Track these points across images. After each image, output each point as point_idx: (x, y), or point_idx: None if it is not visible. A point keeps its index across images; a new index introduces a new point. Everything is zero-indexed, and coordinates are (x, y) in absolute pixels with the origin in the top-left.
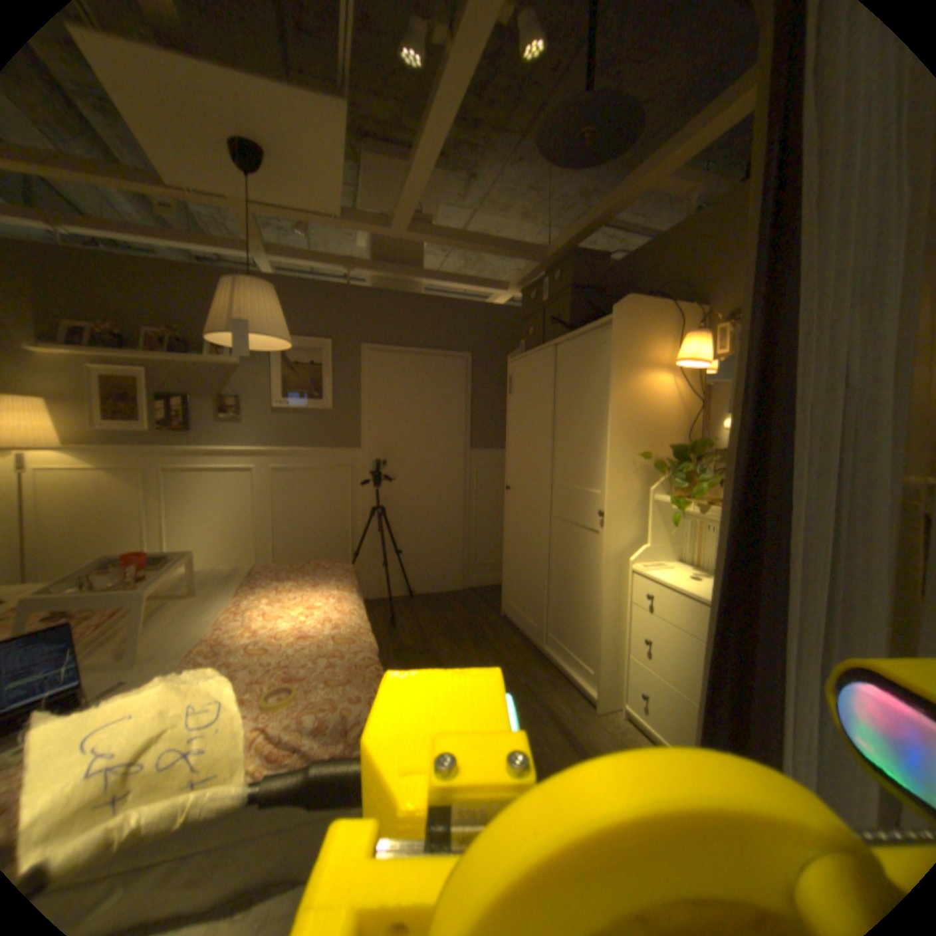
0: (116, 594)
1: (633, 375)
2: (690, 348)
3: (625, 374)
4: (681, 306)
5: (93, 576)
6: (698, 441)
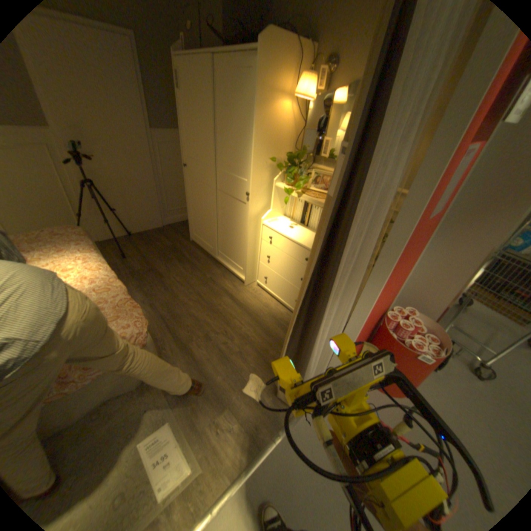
0: None
1: (268, 100)
2: (303, 80)
3: (263, 100)
4: (301, 41)
5: None
6: (299, 147)
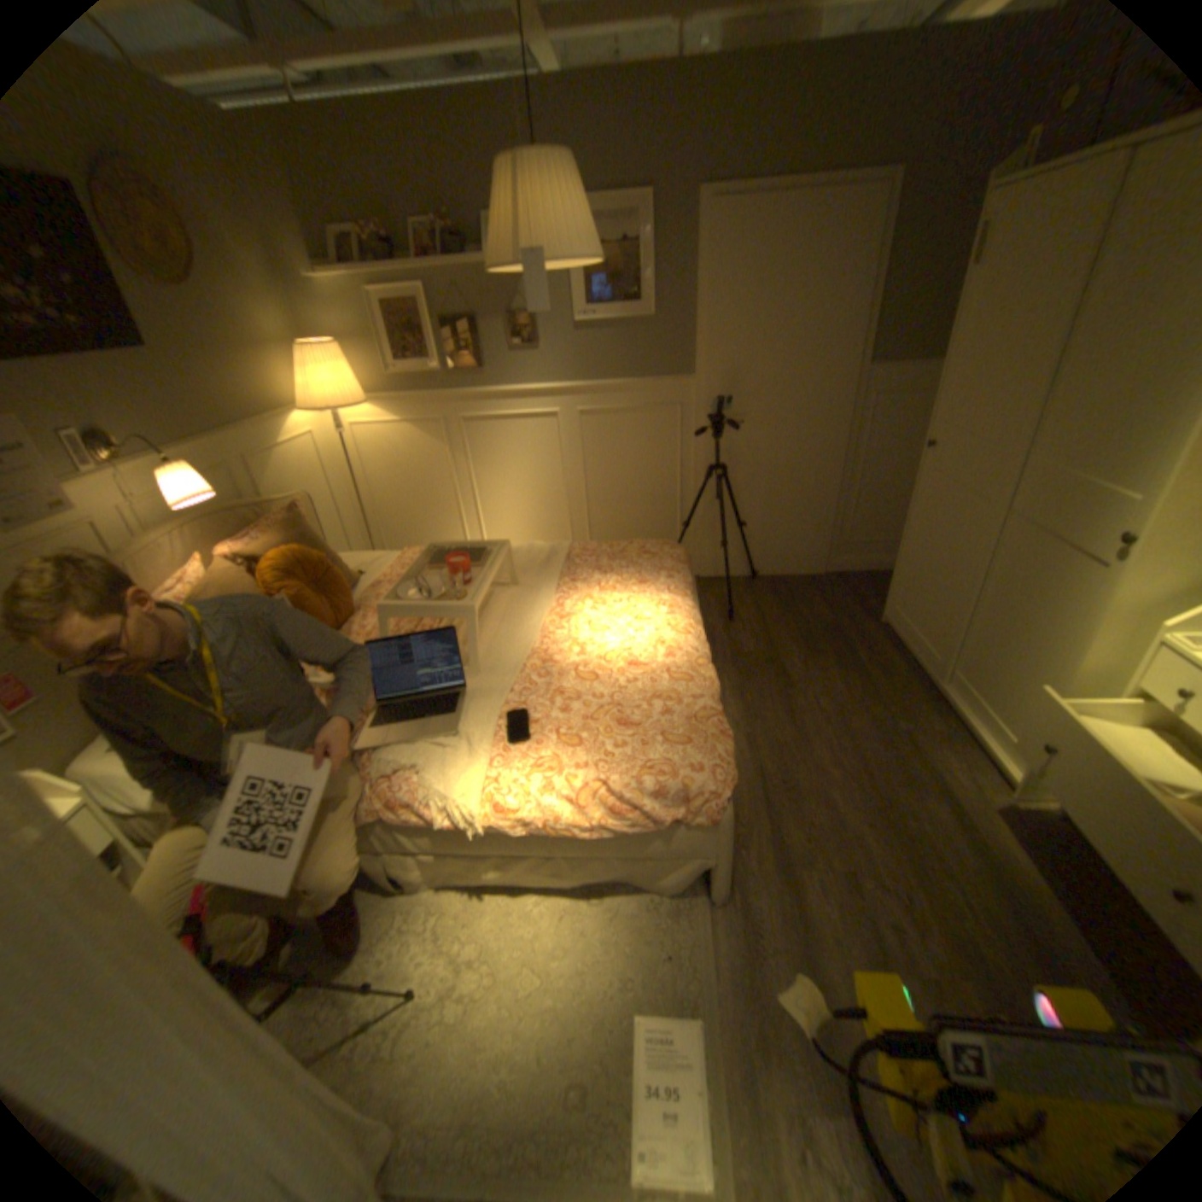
0: (450, 606)
1: None
2: None
3: None
4: None
5: (426, 574)
6: None
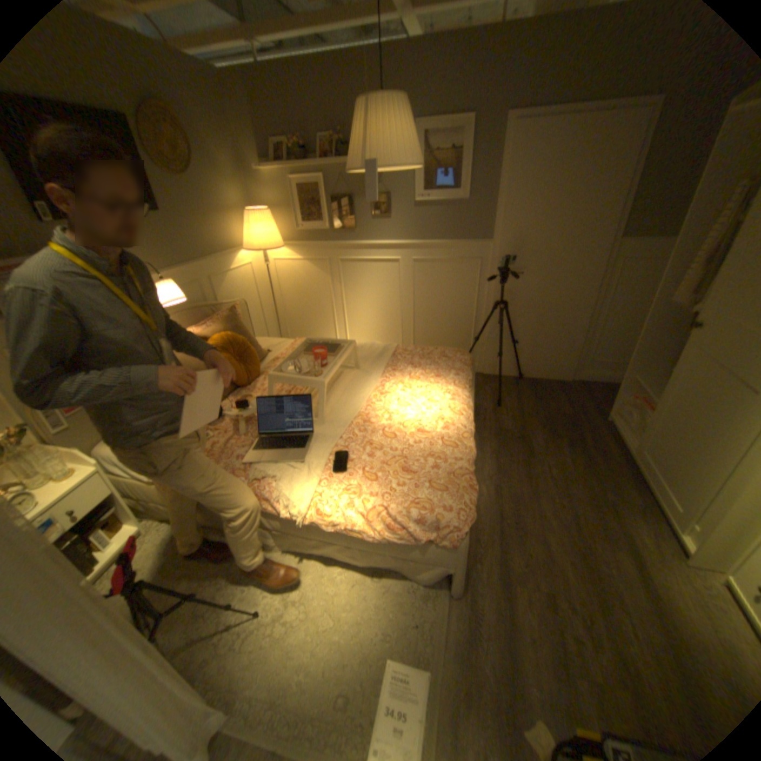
0: (310, 380)
1: None
2: None
3: None
4: None
5: (301, 358)
6: None
